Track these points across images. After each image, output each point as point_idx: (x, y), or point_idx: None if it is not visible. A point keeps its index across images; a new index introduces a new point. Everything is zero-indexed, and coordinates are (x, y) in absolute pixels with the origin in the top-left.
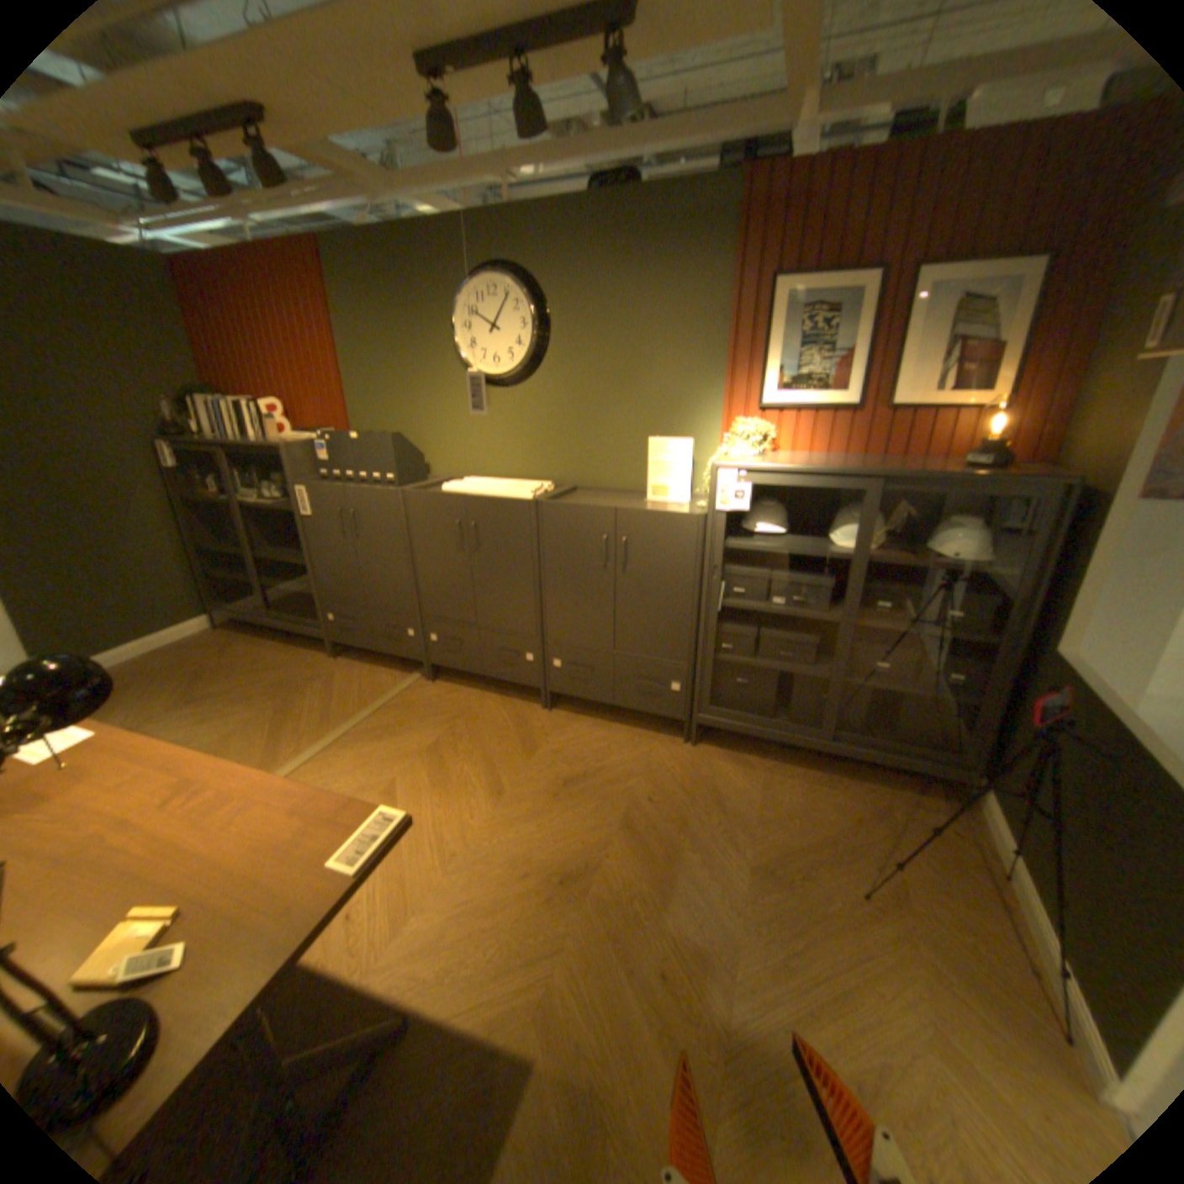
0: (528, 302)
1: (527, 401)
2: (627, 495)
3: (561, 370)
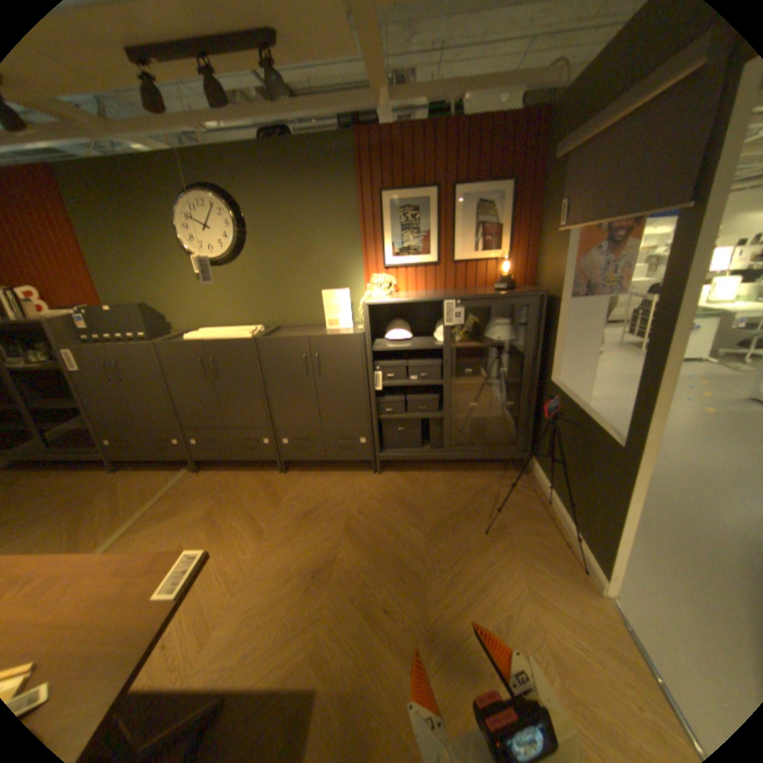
0: (227, 210)
1: (237, 274)
2: (314, 327)
3: (257, 253)
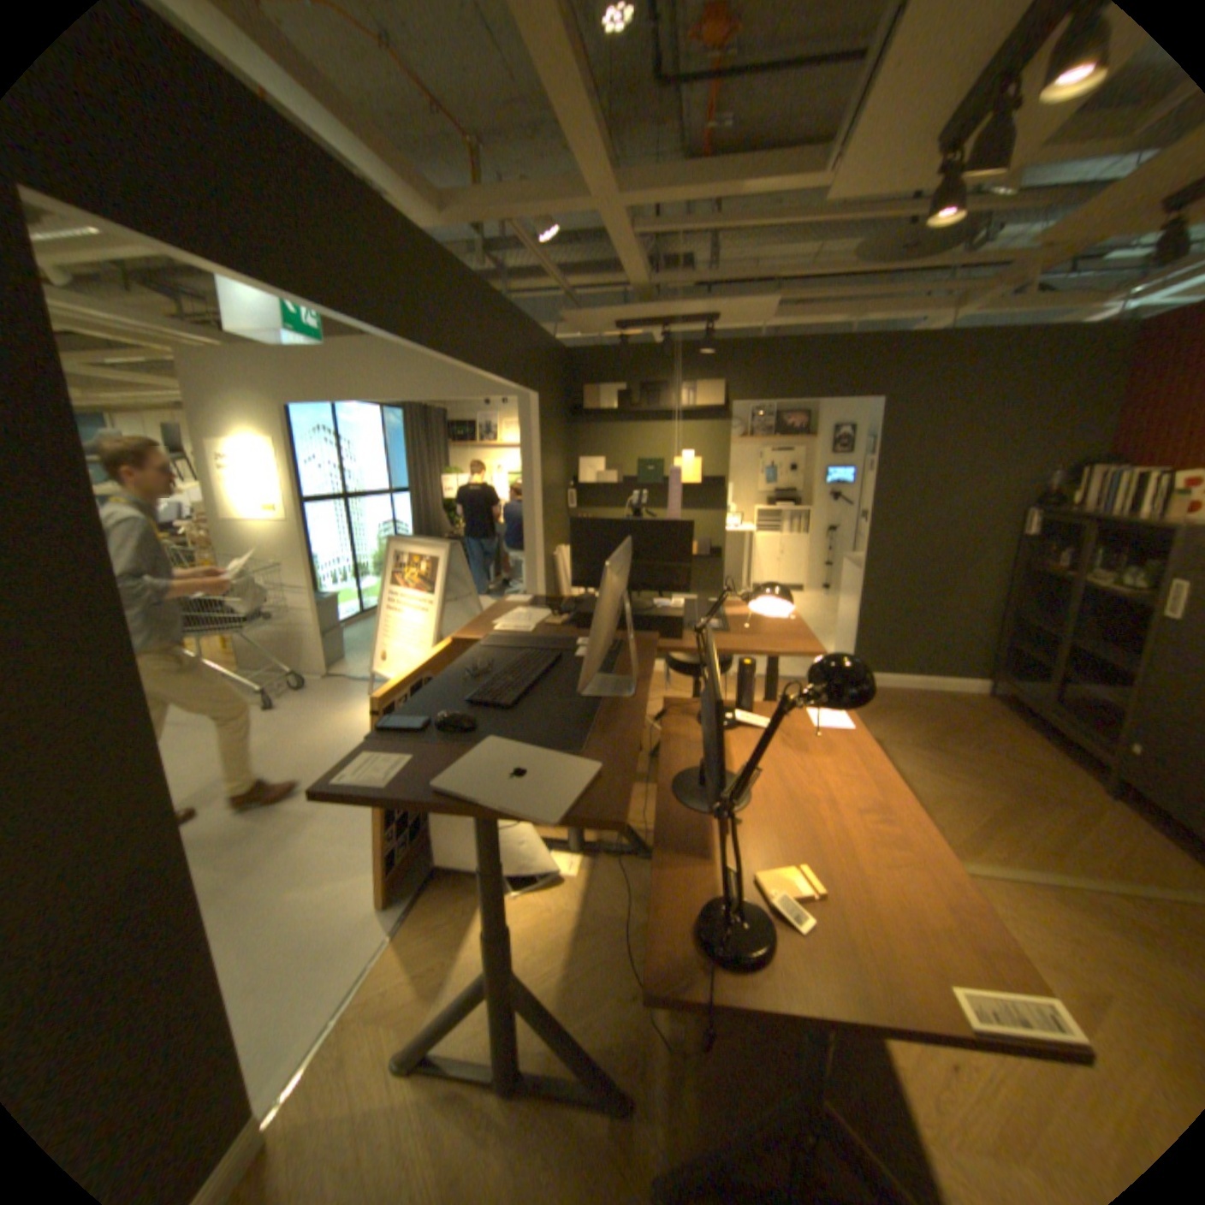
0: None
1: None
2: None
3: None
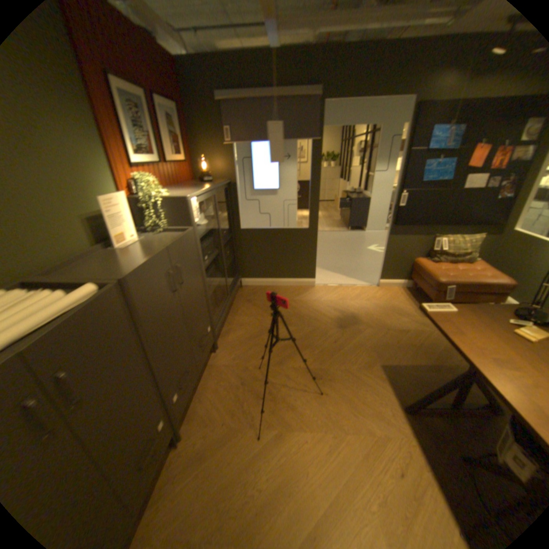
0: None
1: None
2: (90, 254)
3: None
